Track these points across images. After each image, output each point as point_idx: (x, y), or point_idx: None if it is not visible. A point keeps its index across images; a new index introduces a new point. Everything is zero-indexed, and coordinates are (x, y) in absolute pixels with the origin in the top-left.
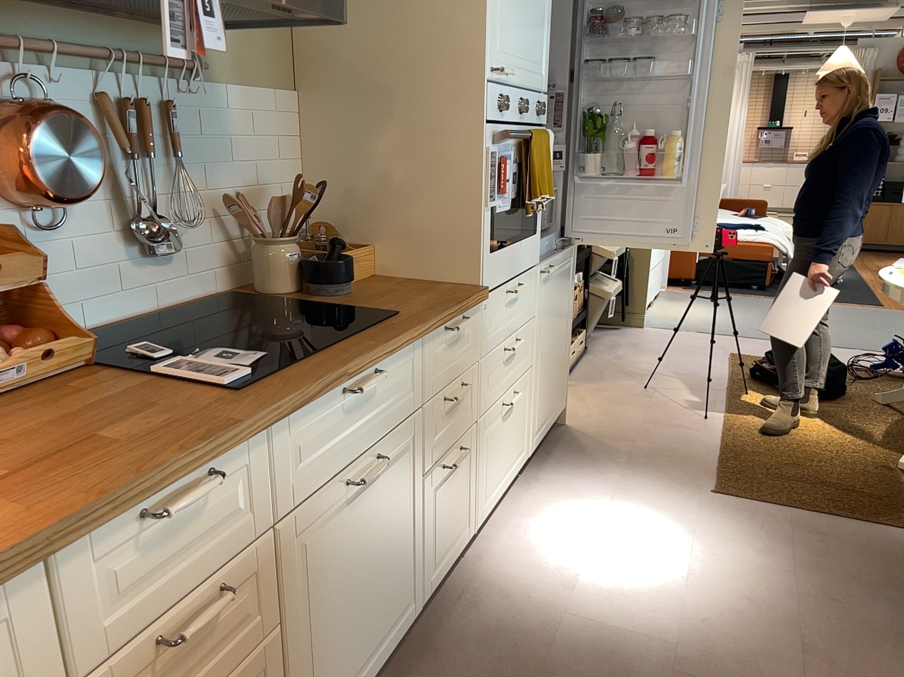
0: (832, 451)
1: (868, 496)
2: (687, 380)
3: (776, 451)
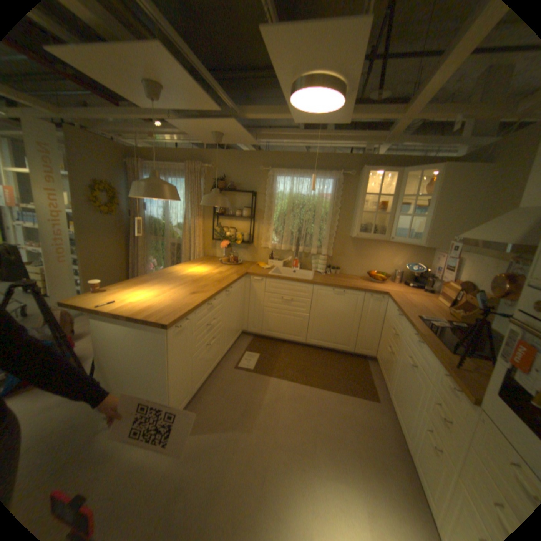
0: None
1: None
2: None
3: None
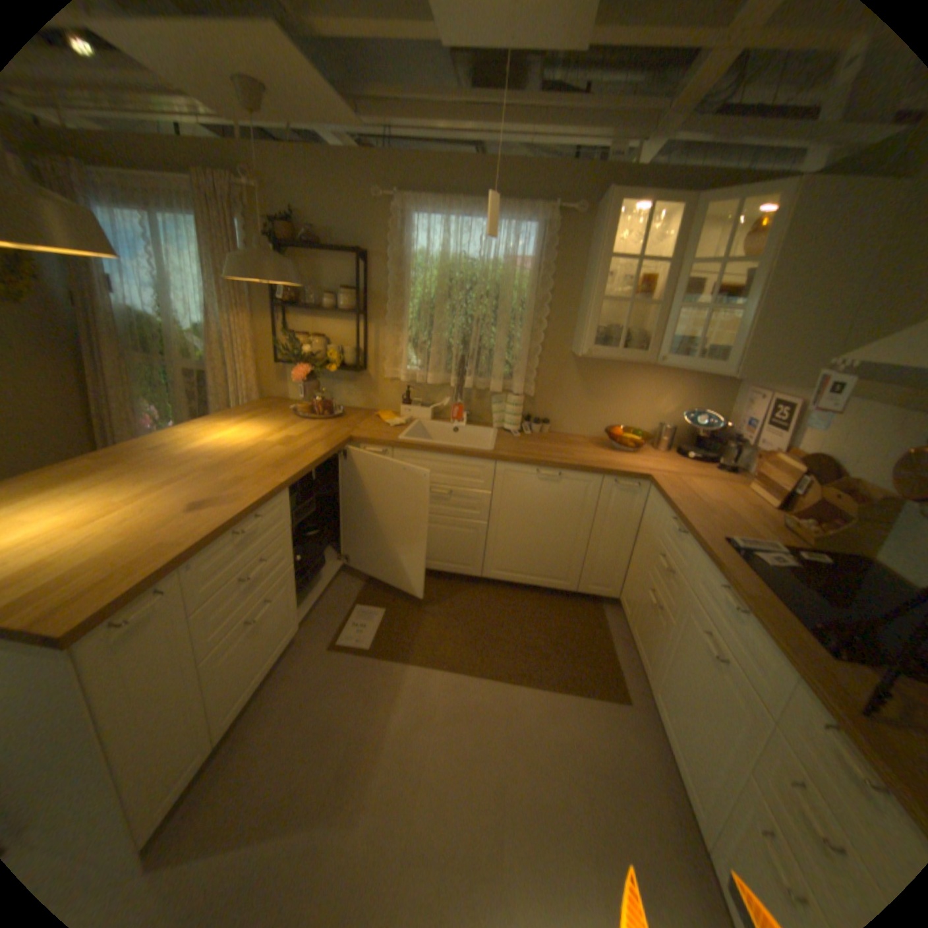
0: None
1: None
2: None
3: None
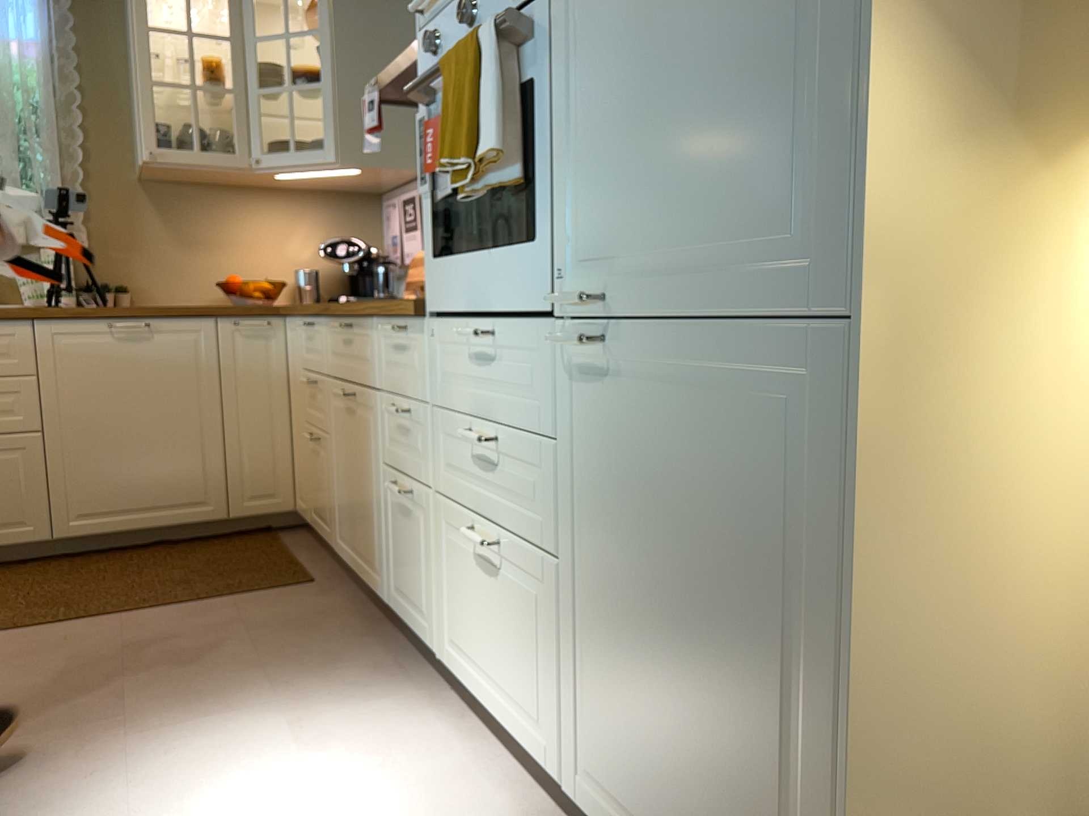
0: None
1: None
2: None
3: None
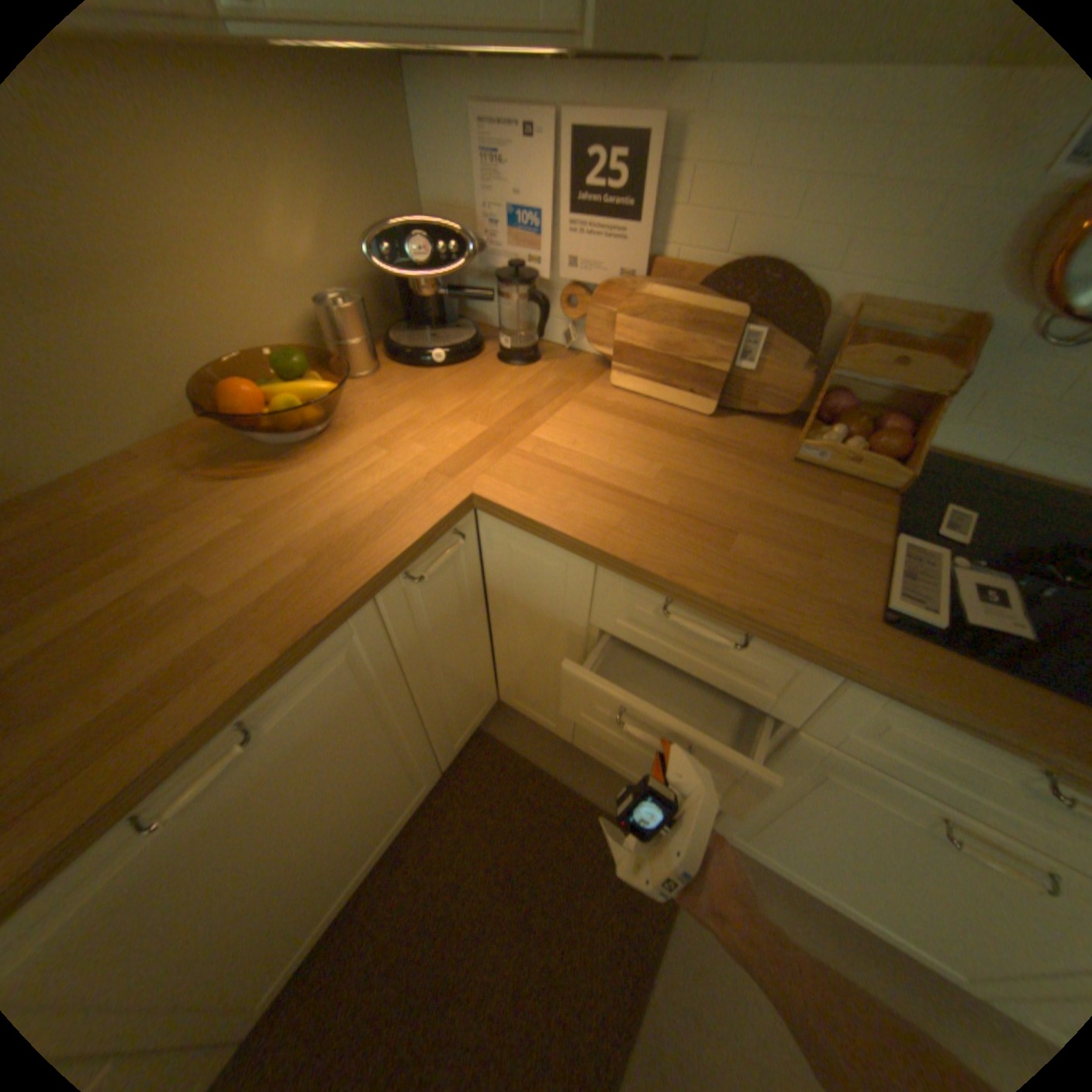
0: None
1: None
2: None
3: None
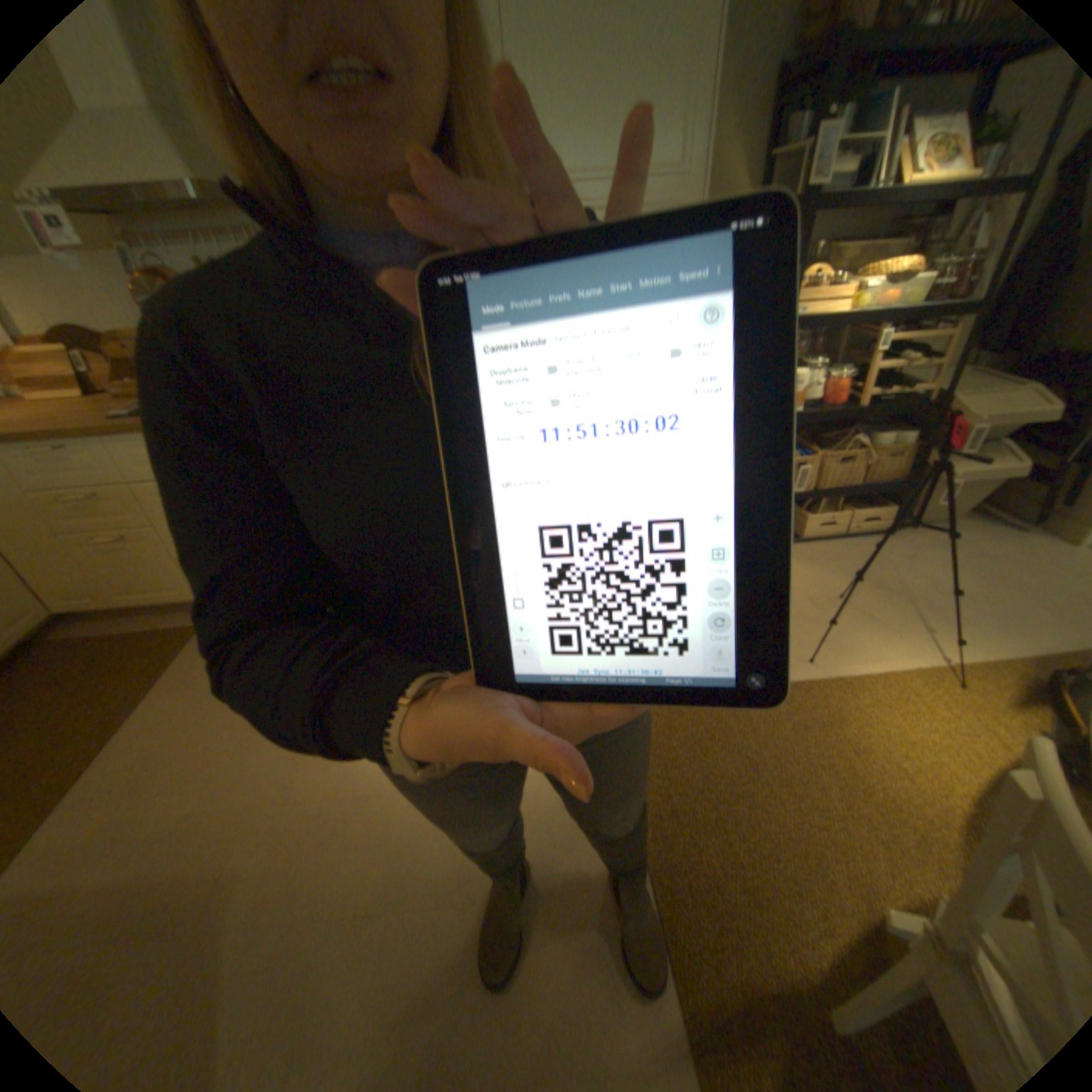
0: (860, 817)
1: (736, 868)
2: (925, 627)
3: (782, 746)
